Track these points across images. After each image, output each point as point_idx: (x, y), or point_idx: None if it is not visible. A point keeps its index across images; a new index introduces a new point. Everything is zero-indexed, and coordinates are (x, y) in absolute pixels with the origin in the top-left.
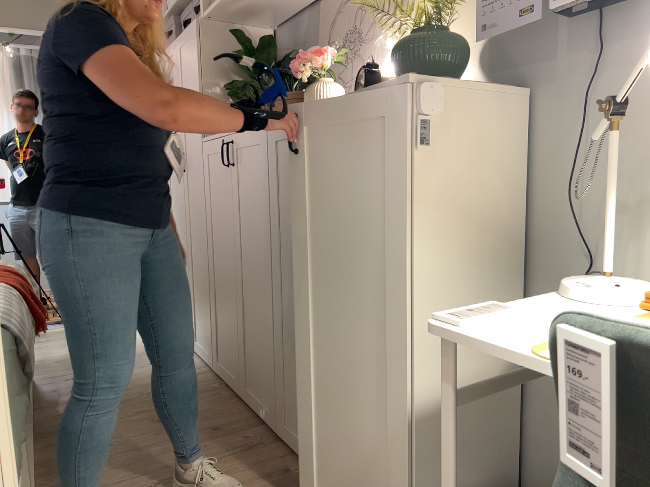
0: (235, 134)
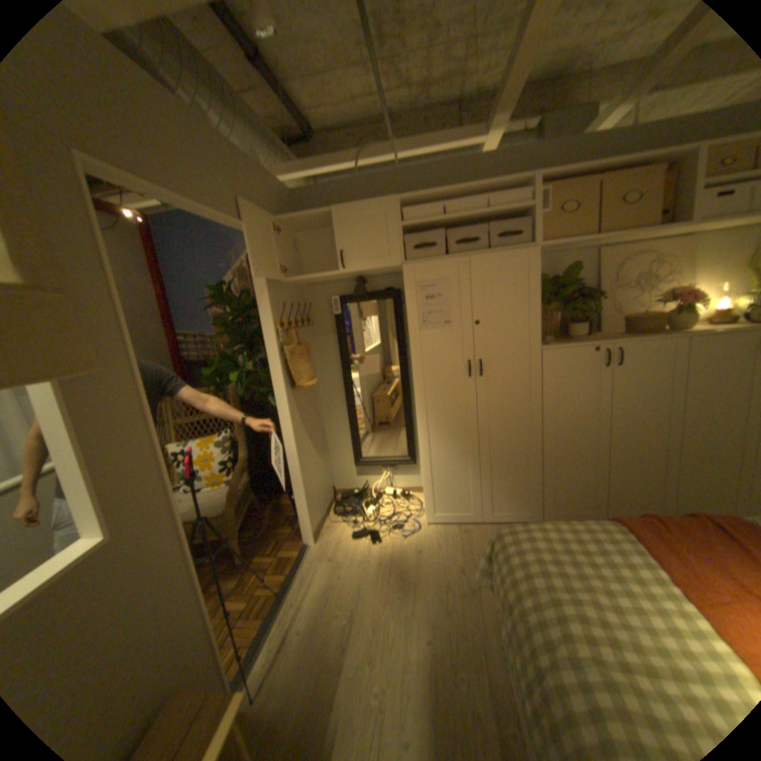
0: (629, 344)
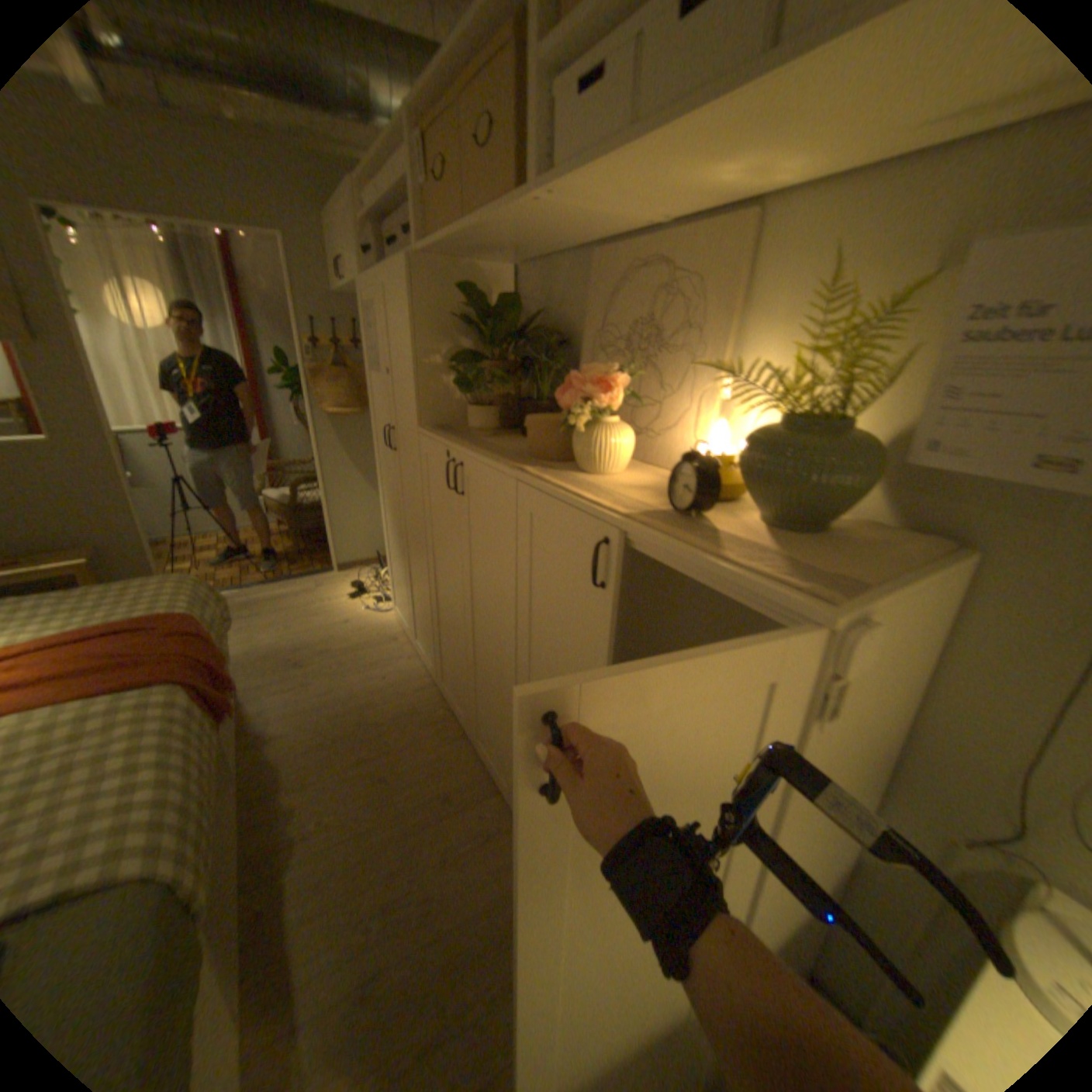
0: (467, 458)
